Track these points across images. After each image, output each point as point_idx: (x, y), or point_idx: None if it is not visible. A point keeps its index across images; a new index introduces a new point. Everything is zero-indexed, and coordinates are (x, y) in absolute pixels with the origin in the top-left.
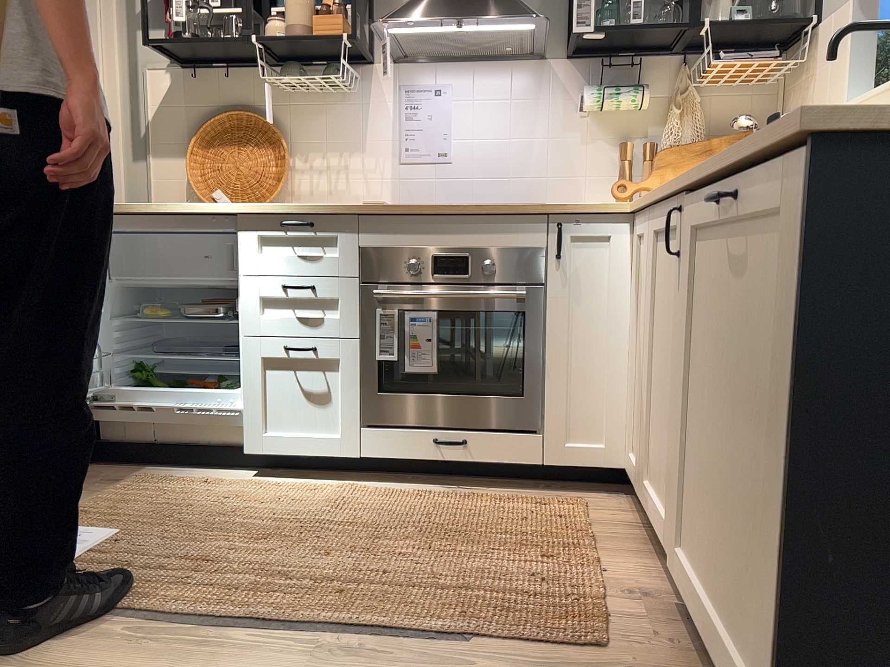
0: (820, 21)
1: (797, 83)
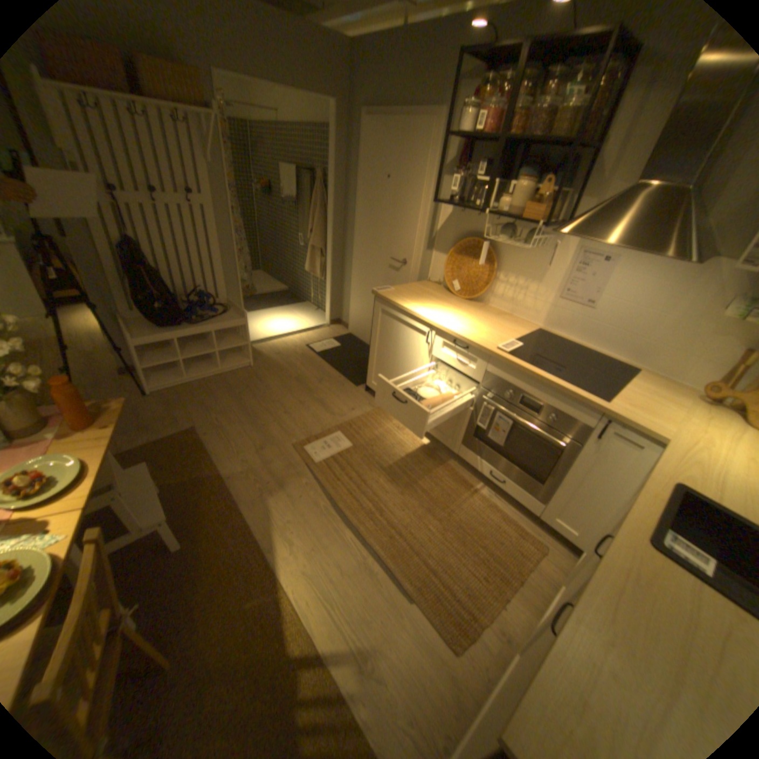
0: None
1: None
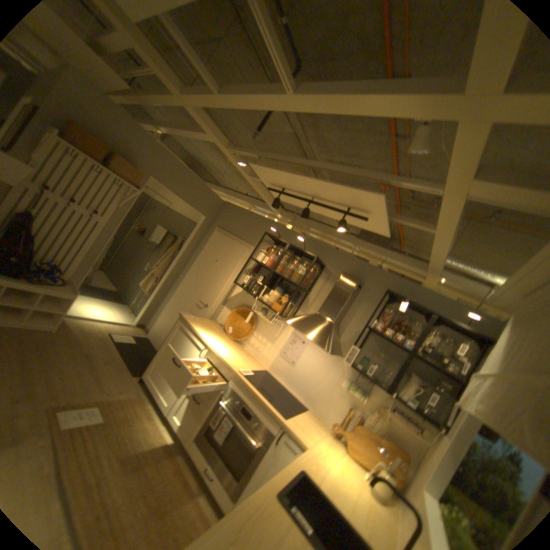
0: (448, 437)
1: (433, 450)
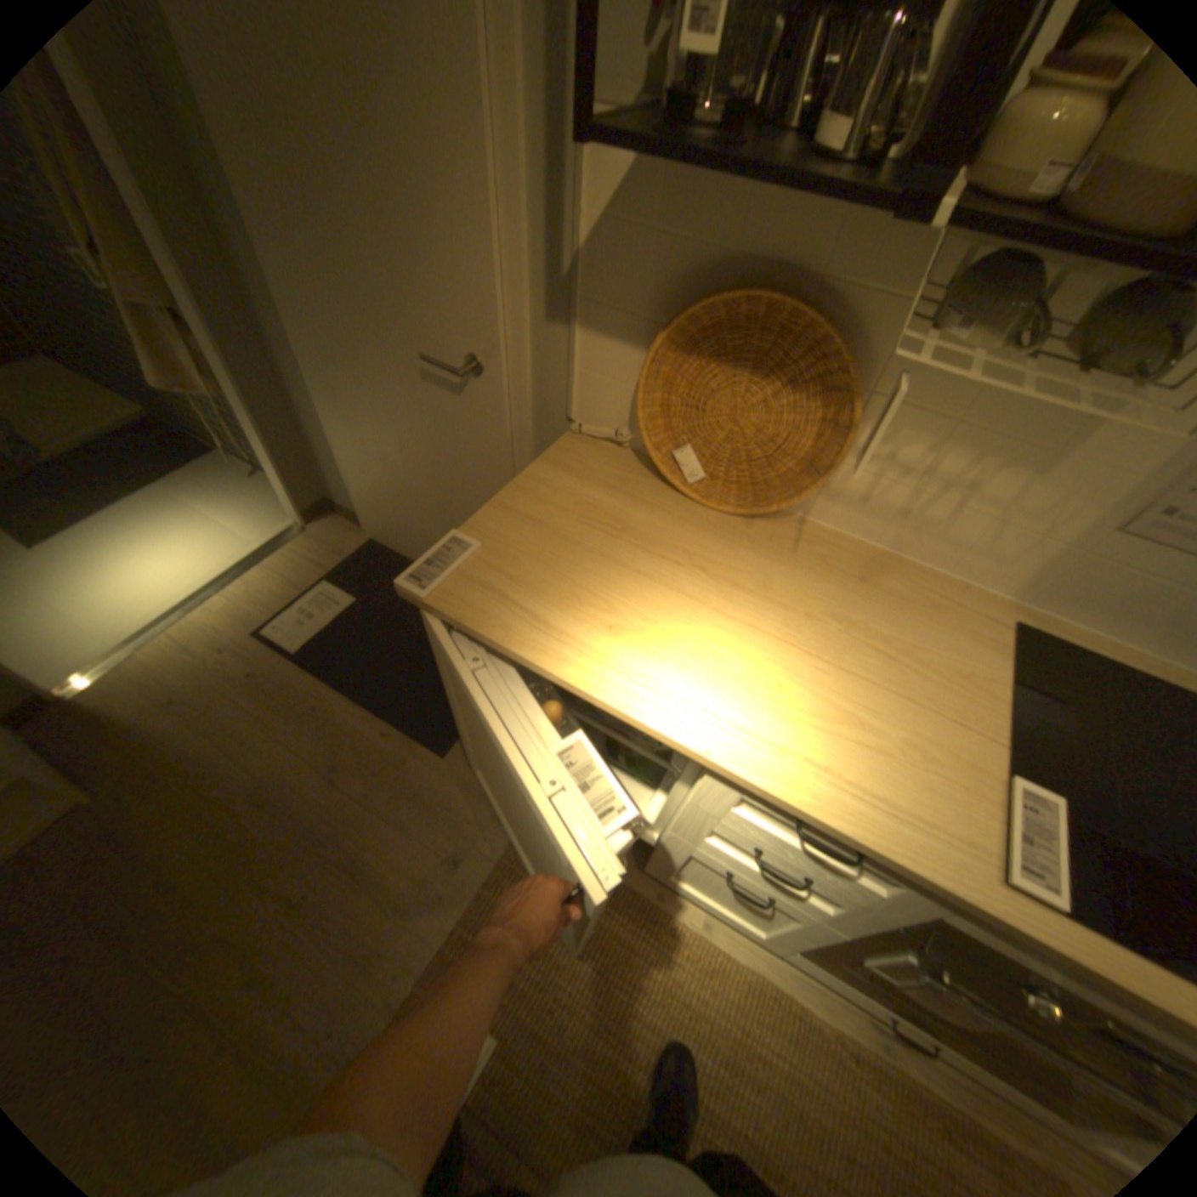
0: None
1: None
